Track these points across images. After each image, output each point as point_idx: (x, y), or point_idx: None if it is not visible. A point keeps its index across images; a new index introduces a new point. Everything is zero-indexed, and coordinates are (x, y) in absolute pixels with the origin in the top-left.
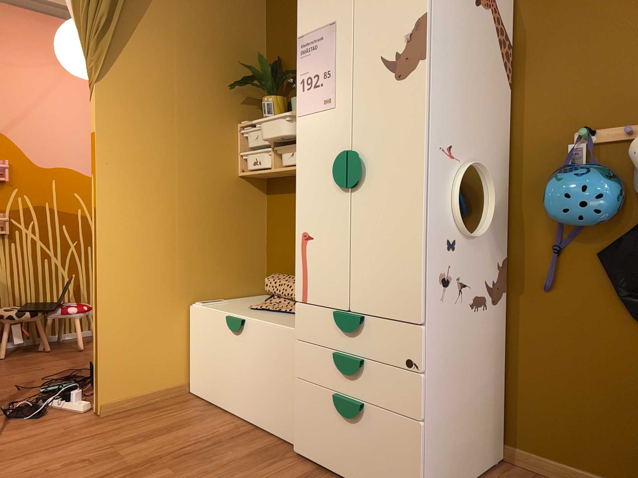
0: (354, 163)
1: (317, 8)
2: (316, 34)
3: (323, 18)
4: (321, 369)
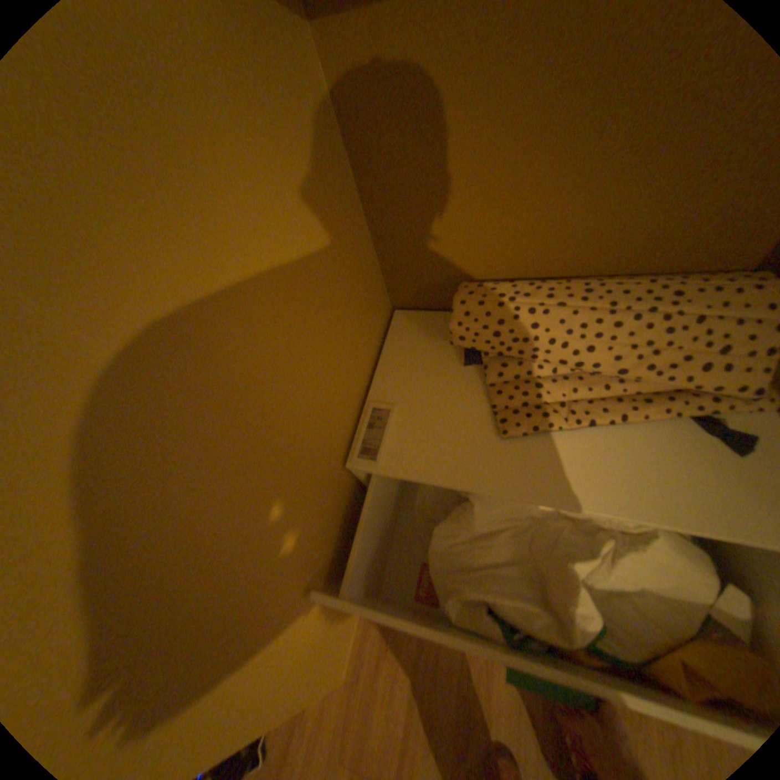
0: None
1: None
2: None
3: None
4: None
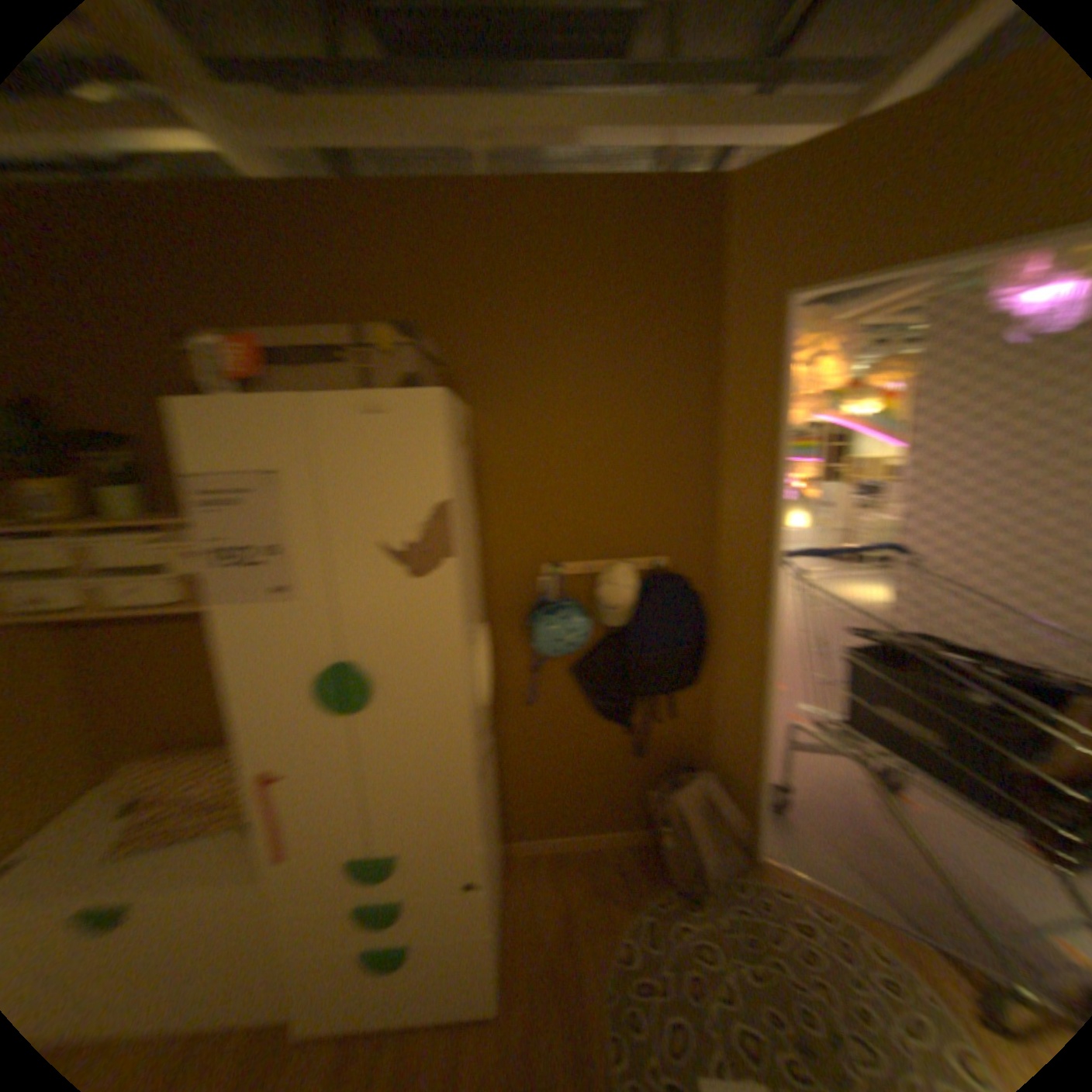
0: (350, 686)
1: (215, 435)
2: (222, 481)
3: (236, 457)
4: (322, 935)
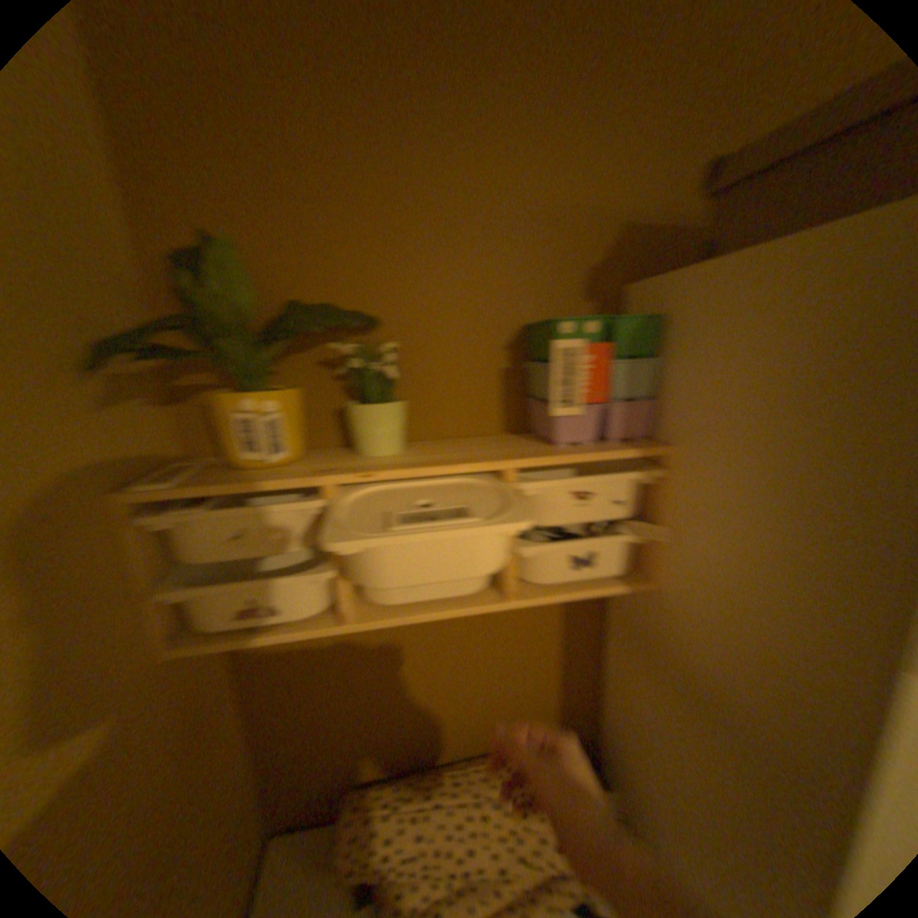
0: None
1: None
2: None
3: None
4: None
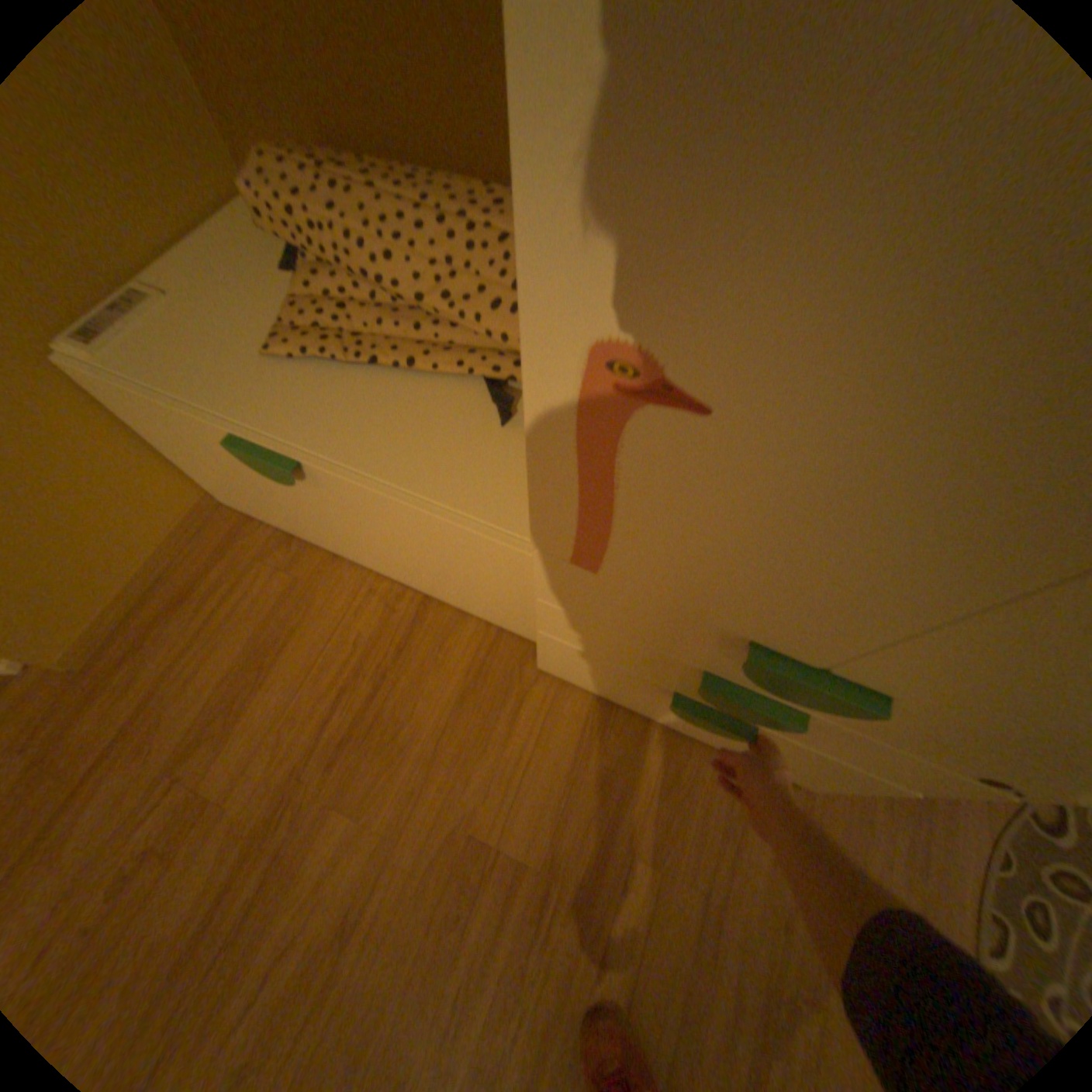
0: None
1: None
2: None
3: None
4: (634, 656)
